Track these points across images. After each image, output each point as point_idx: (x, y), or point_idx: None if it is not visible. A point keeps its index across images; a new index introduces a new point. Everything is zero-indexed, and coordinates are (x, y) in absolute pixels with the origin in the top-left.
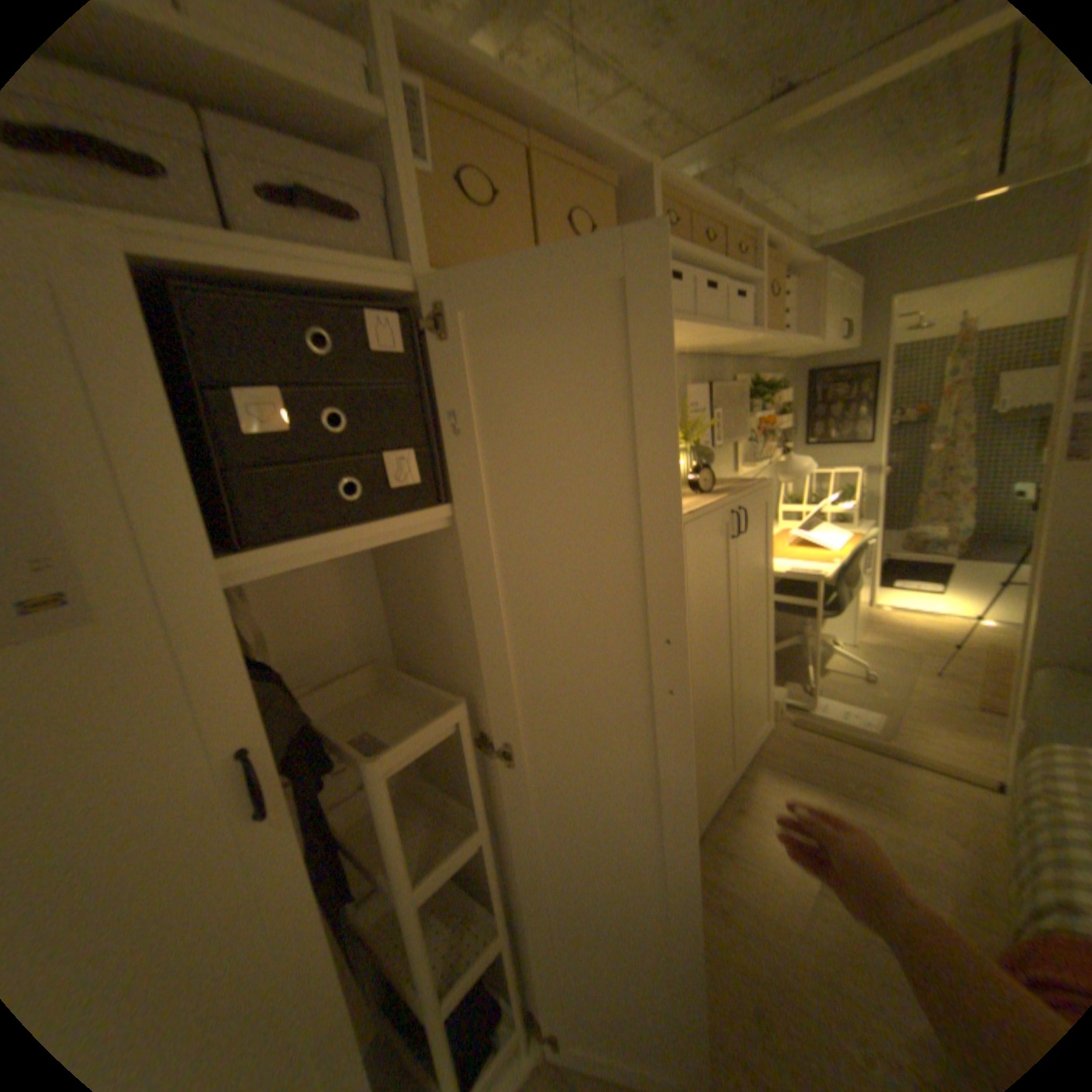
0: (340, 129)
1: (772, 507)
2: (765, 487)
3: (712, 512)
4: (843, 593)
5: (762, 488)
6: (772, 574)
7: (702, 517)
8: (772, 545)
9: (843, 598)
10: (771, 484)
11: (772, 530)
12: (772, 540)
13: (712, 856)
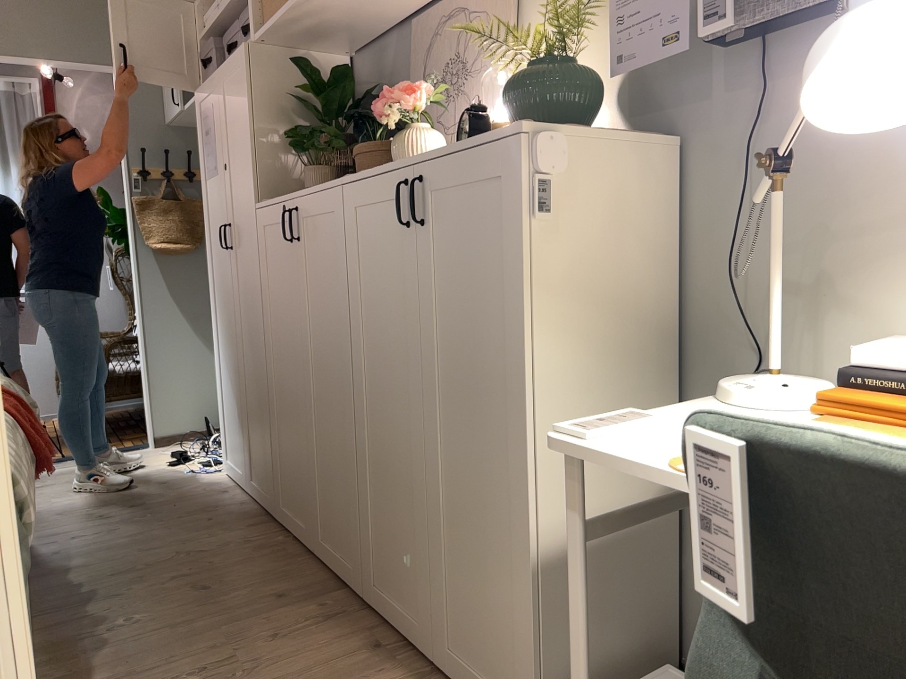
0: None
1: (520, 194)
2: (493, 144)
3: (374, 178)
4: (719, 659)
5: (485, 146)
6: (523, 362)
7: (361, 182)
8: (521, 288)
9: (709, 675)
10: (520, 136)
11: (521, 251)
12: (521, 277)
13: (337, 609)
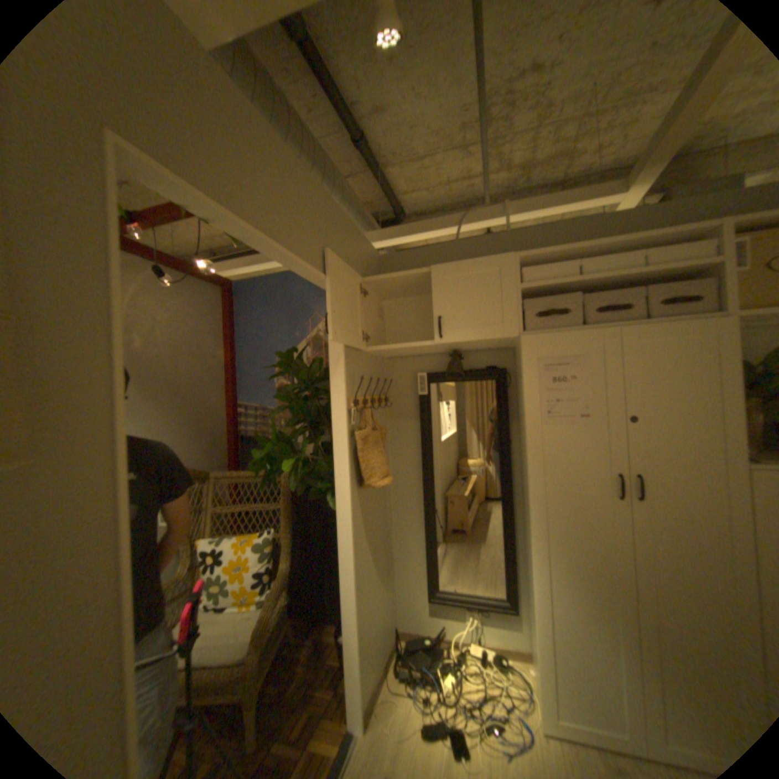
0: (698, 270)
1: None
2: None
3: None
4: None
5: None
6: None
7: None
8: None
9: None
10: None
11: None
12: None
13: None
